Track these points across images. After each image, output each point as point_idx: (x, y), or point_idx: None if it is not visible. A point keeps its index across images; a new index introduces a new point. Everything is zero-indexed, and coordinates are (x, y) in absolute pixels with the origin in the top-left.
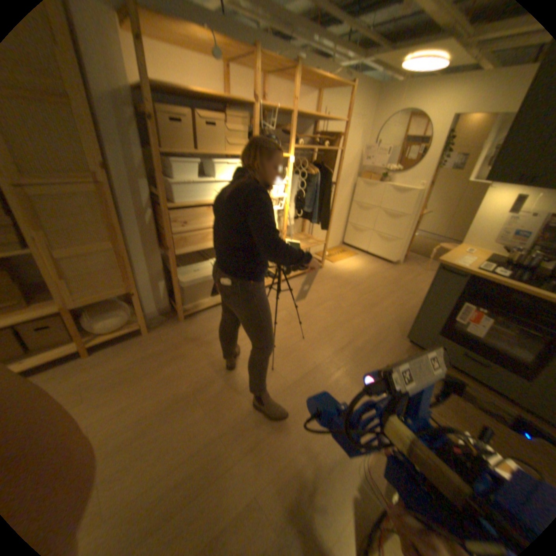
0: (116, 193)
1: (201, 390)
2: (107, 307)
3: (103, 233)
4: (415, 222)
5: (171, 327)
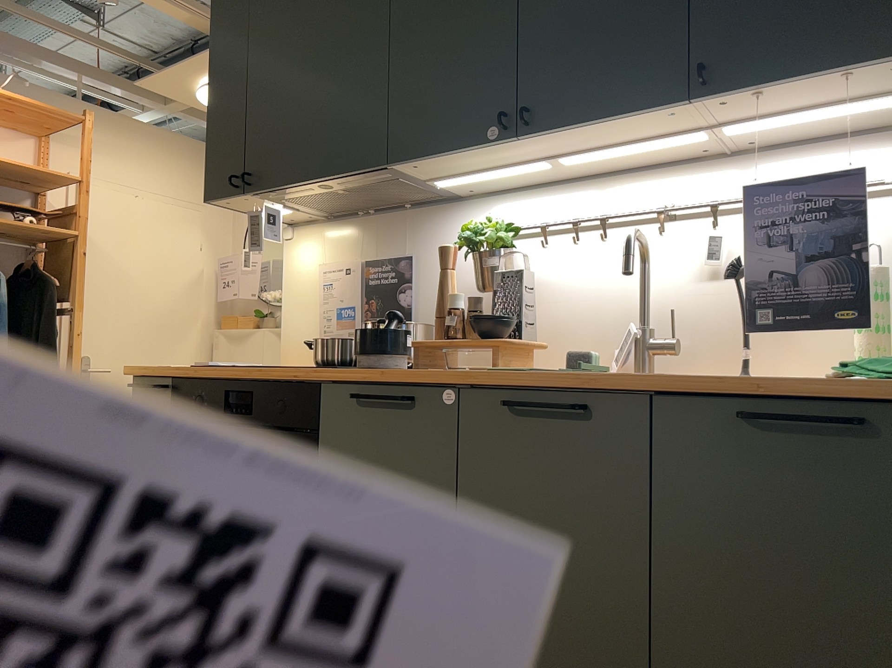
0: None
1: None
2: None
3: None
4: None
5: None
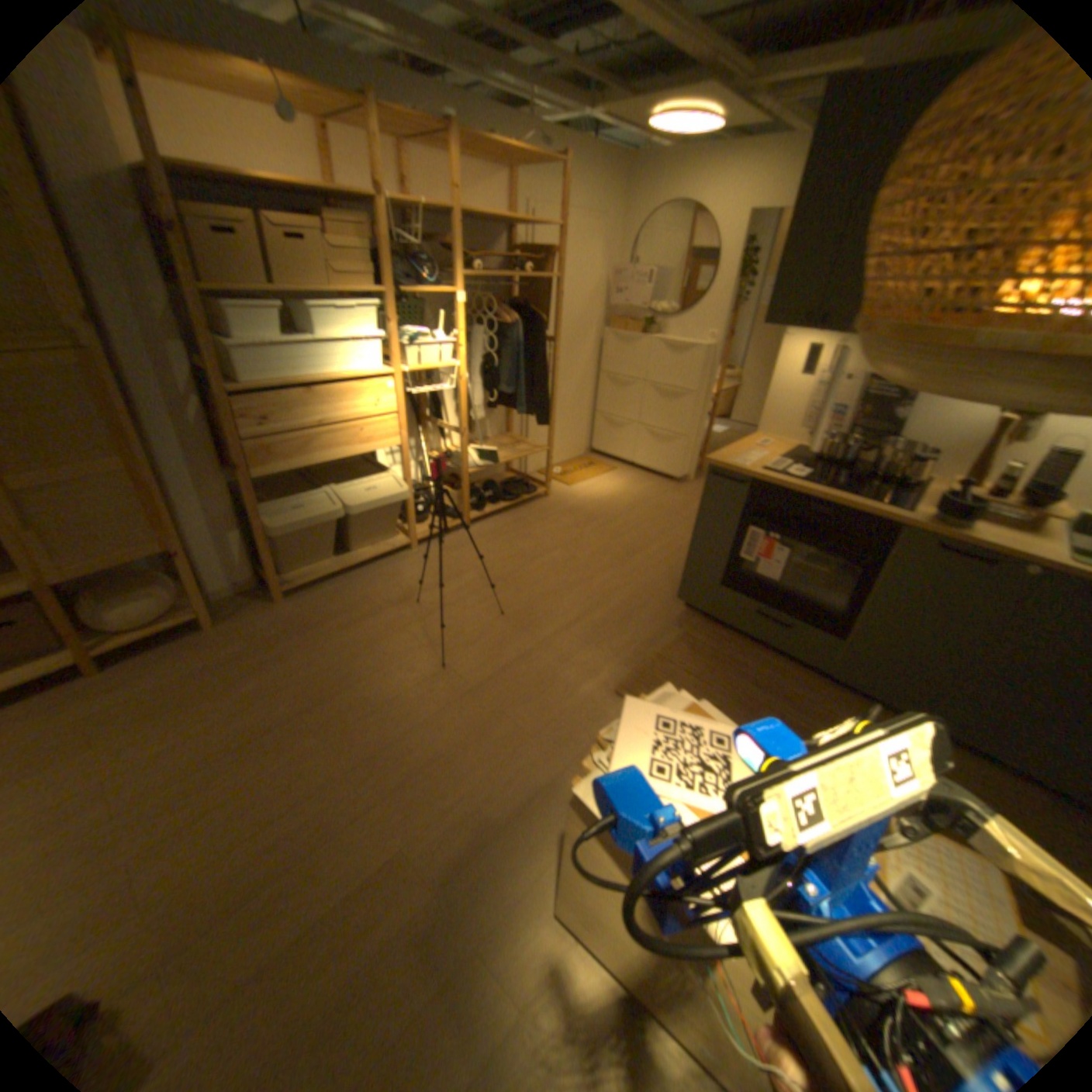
0: (121, 371)
1: (311, 711)
2: (125, 584)
3: (99, 443)
4: (703, 405)
5: (256, 615)
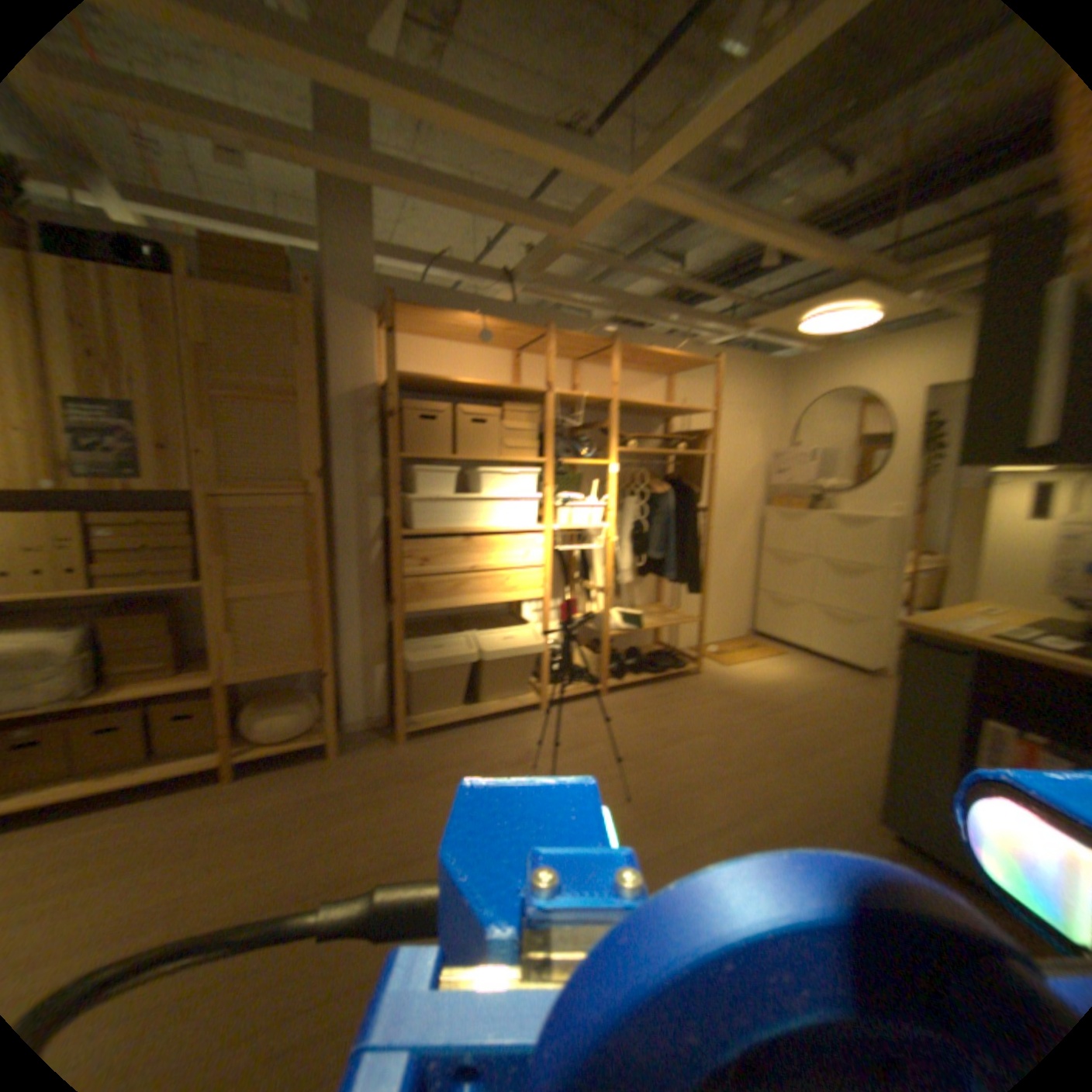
0: (333, 515)
1: (388, 870)
2: (280, 696)
3: (298, 564)
4: (898, 584)
5: (376, 750)
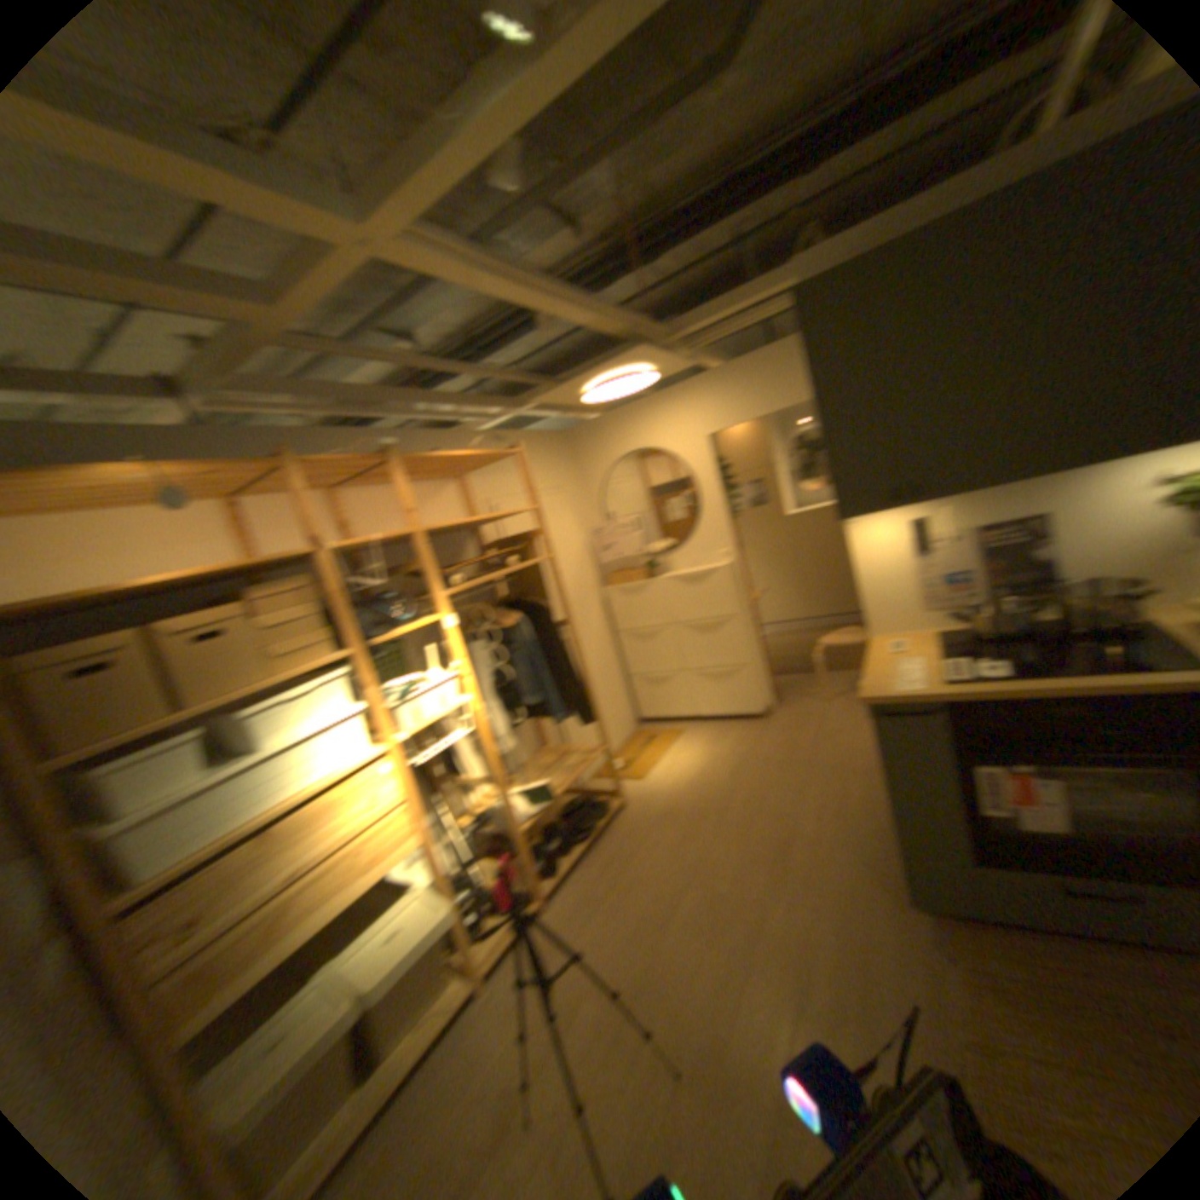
0: None
1: None
2: None
3: None
4: (753, 624)
5: None
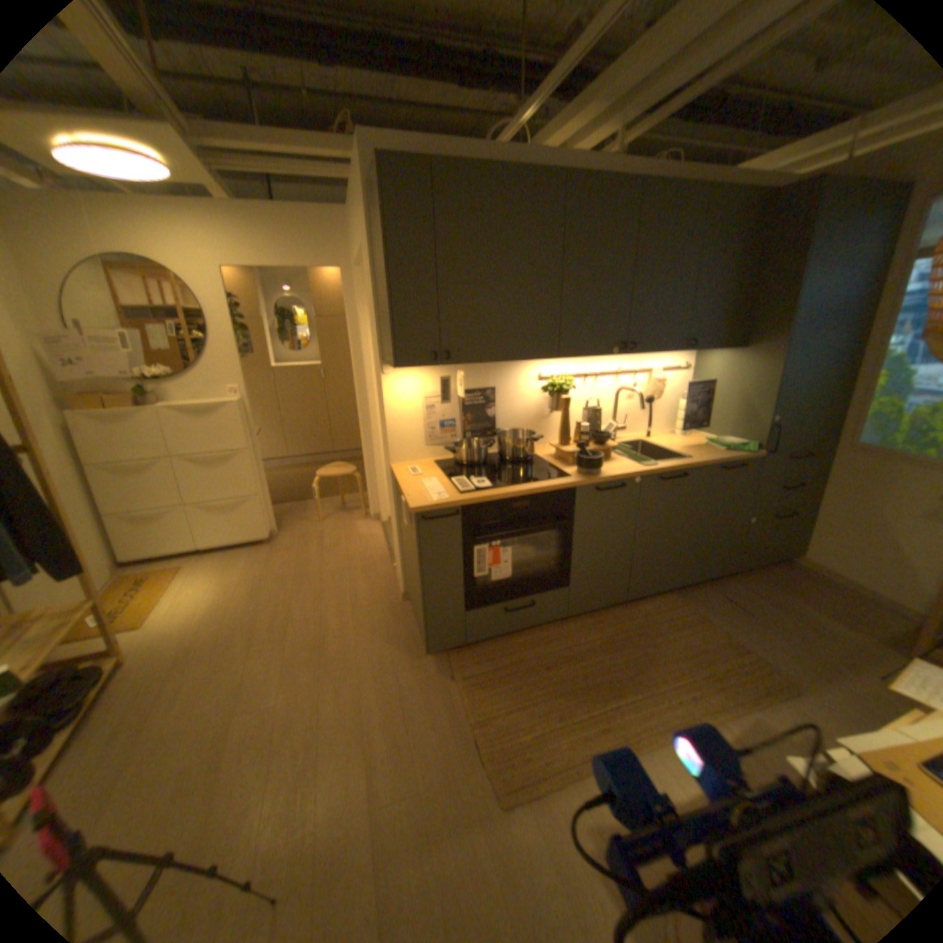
0: None
1: None
2: None
3: None
4: (257, 458)
5: None
